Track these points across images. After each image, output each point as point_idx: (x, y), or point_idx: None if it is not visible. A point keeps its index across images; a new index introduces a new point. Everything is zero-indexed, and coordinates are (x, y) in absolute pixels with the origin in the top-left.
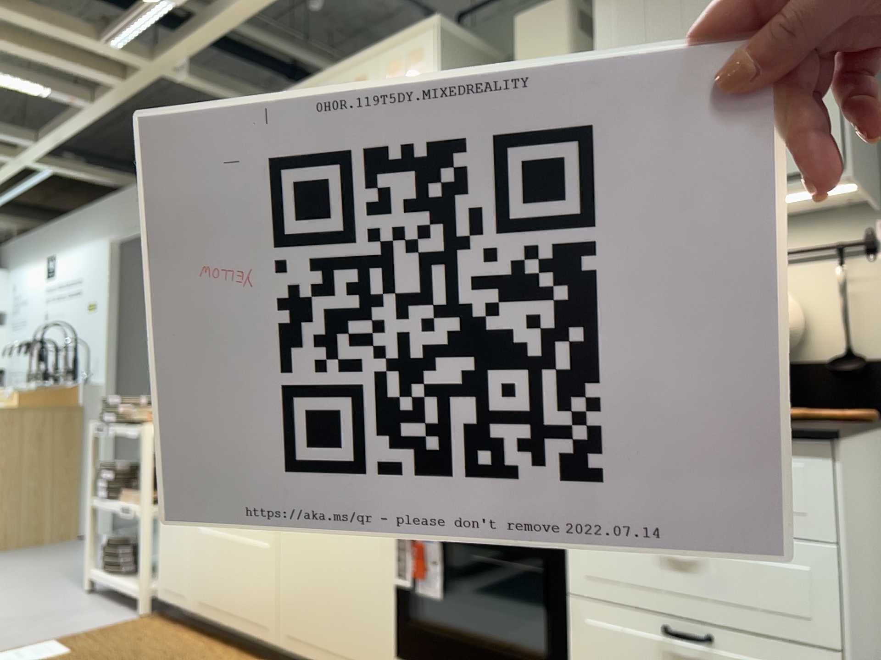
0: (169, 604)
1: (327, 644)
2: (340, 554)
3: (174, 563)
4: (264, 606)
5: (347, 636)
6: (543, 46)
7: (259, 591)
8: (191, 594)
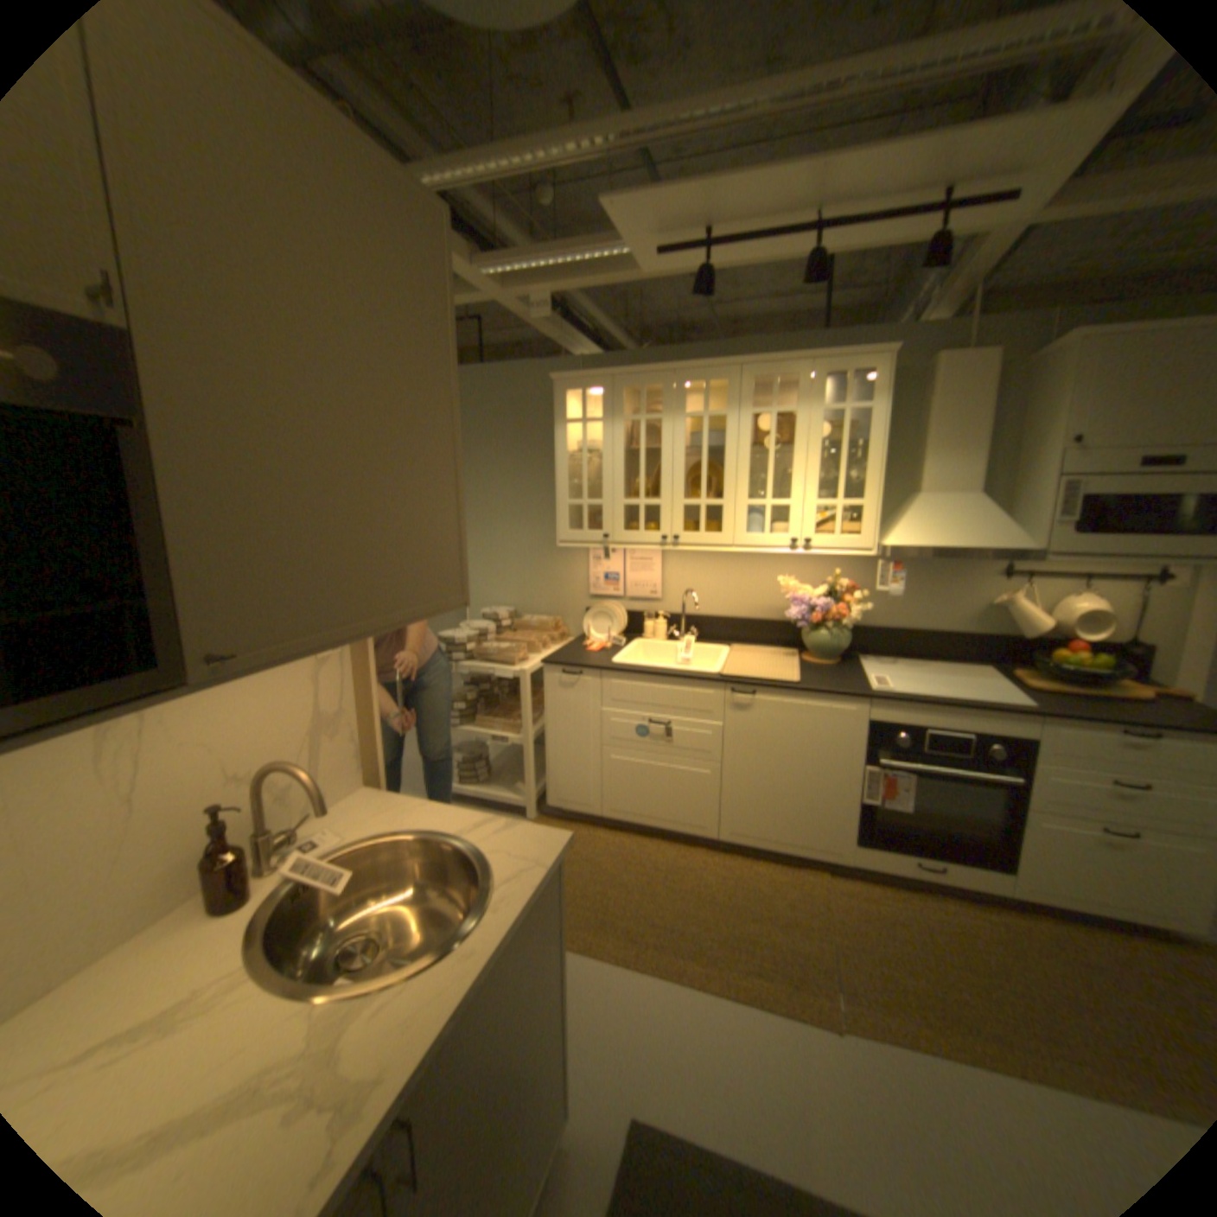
0: (569, 811)
1: (781, 839)
2: (802, 782)
3: (575, 782)
4: (705, 815)
5: (806, 834)
6: (970, 388)
7: (698, 804)
8: (601, 804)
